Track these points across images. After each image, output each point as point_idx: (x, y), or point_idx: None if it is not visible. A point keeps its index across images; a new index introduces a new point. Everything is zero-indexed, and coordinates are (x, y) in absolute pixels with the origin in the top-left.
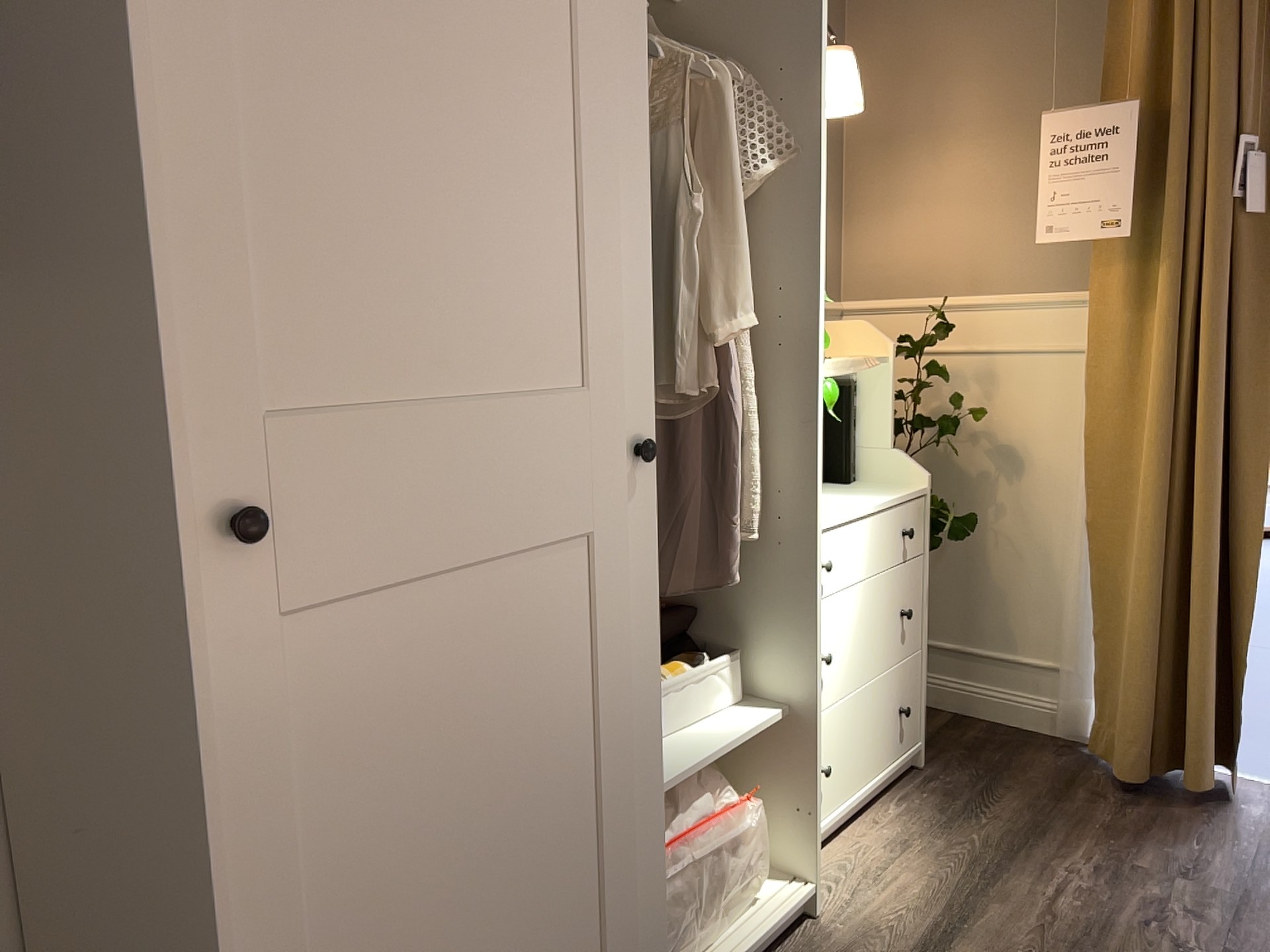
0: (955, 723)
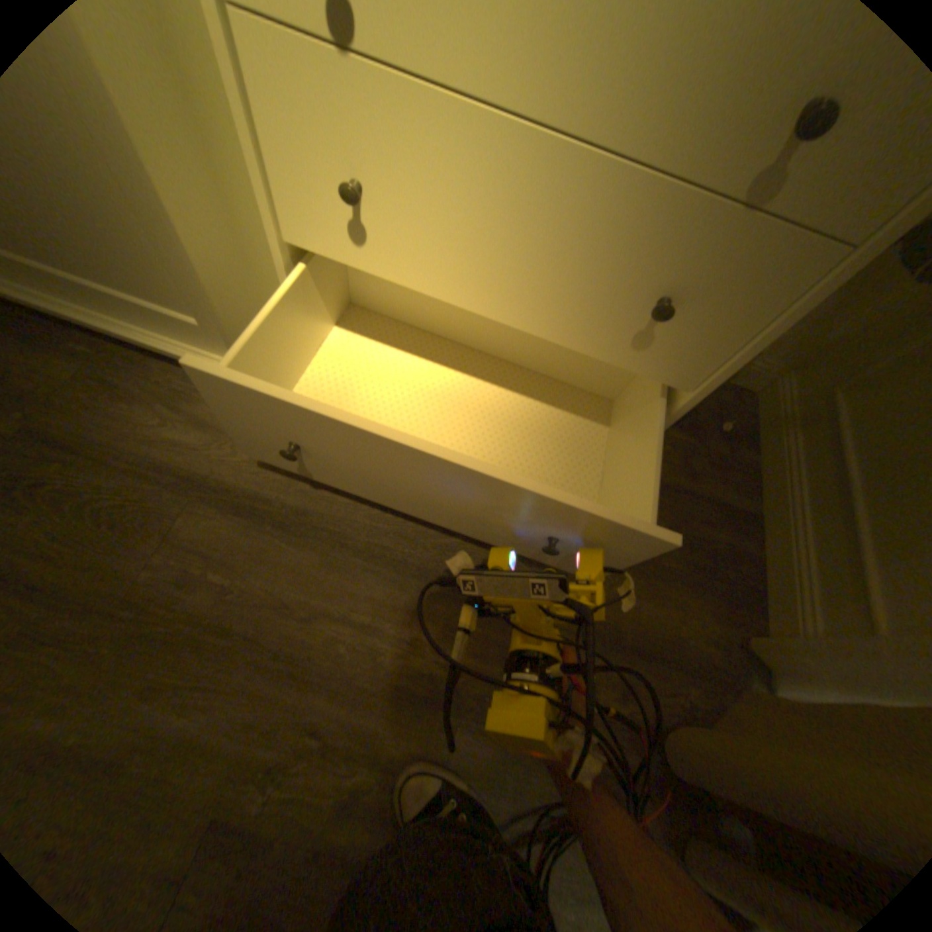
0: (737, 513)
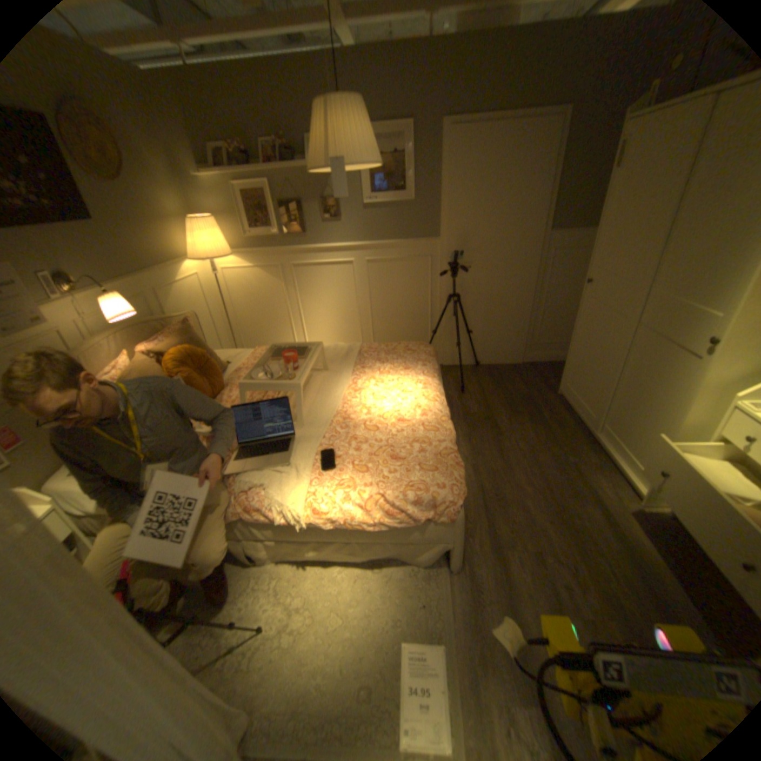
0: None
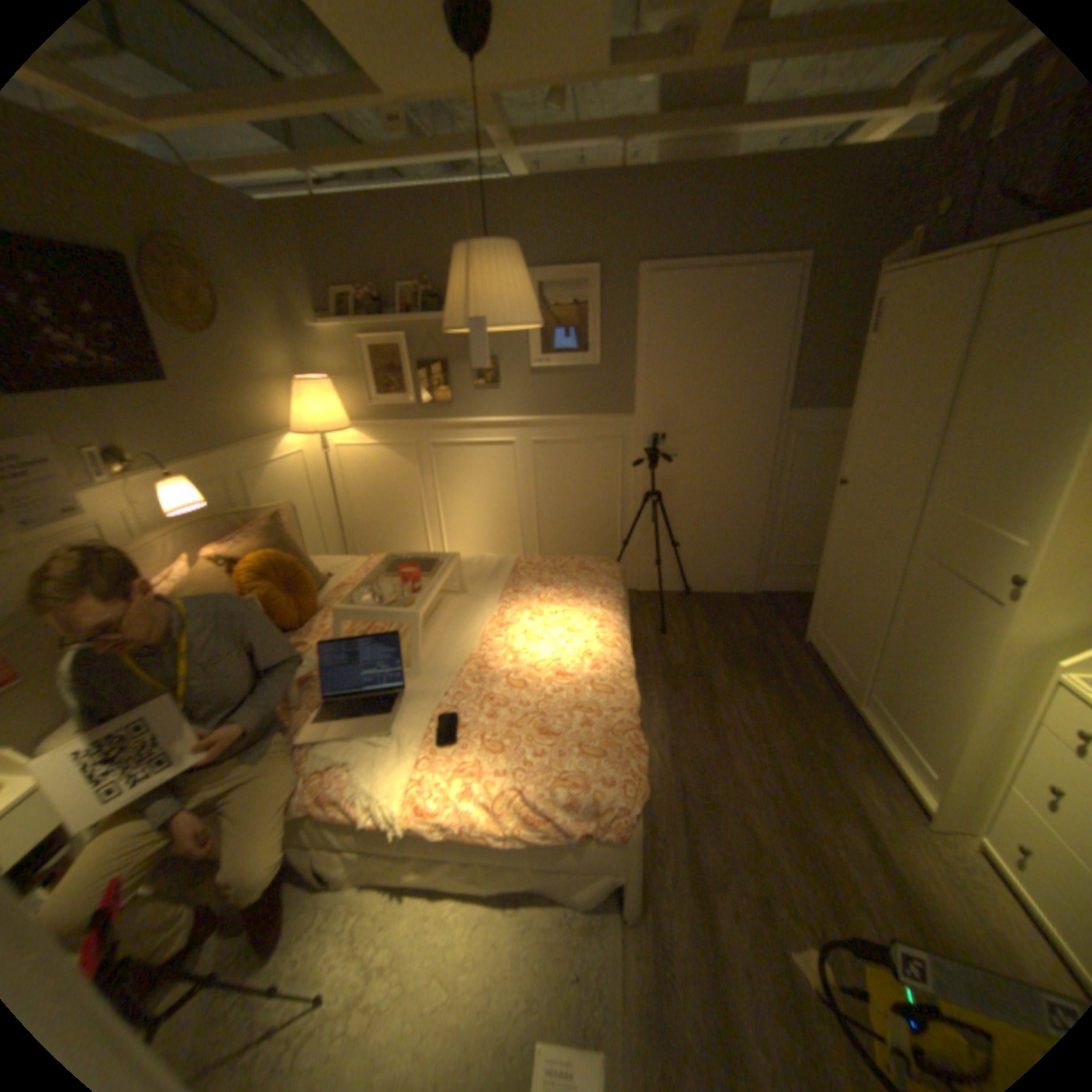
0: None
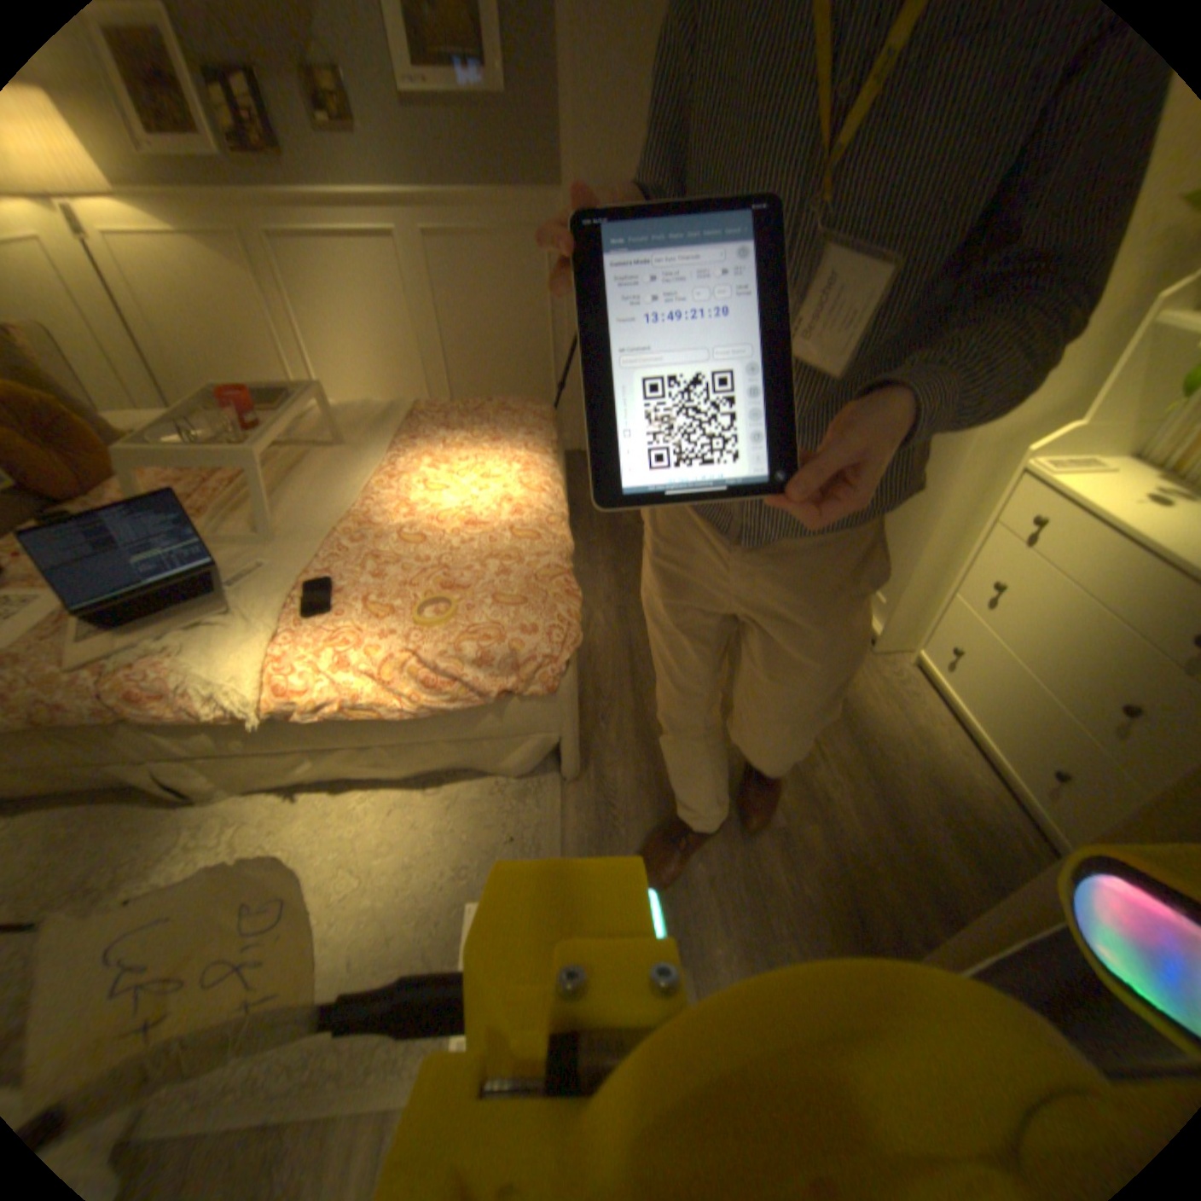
0: None
